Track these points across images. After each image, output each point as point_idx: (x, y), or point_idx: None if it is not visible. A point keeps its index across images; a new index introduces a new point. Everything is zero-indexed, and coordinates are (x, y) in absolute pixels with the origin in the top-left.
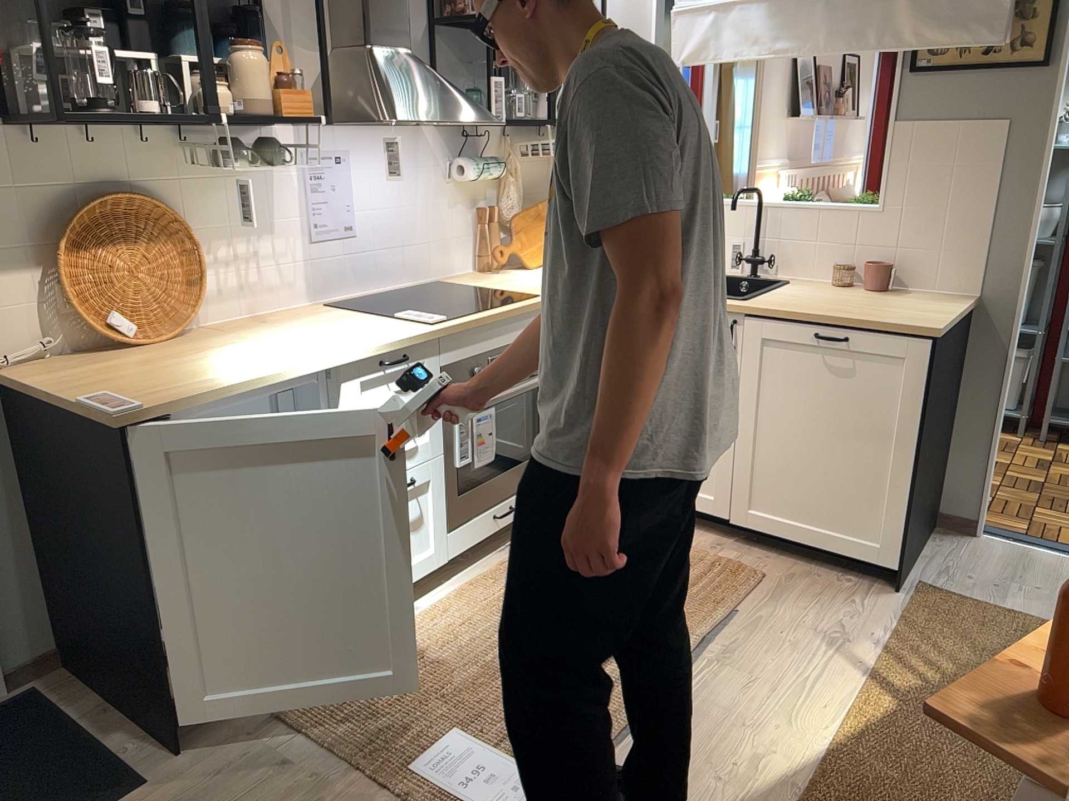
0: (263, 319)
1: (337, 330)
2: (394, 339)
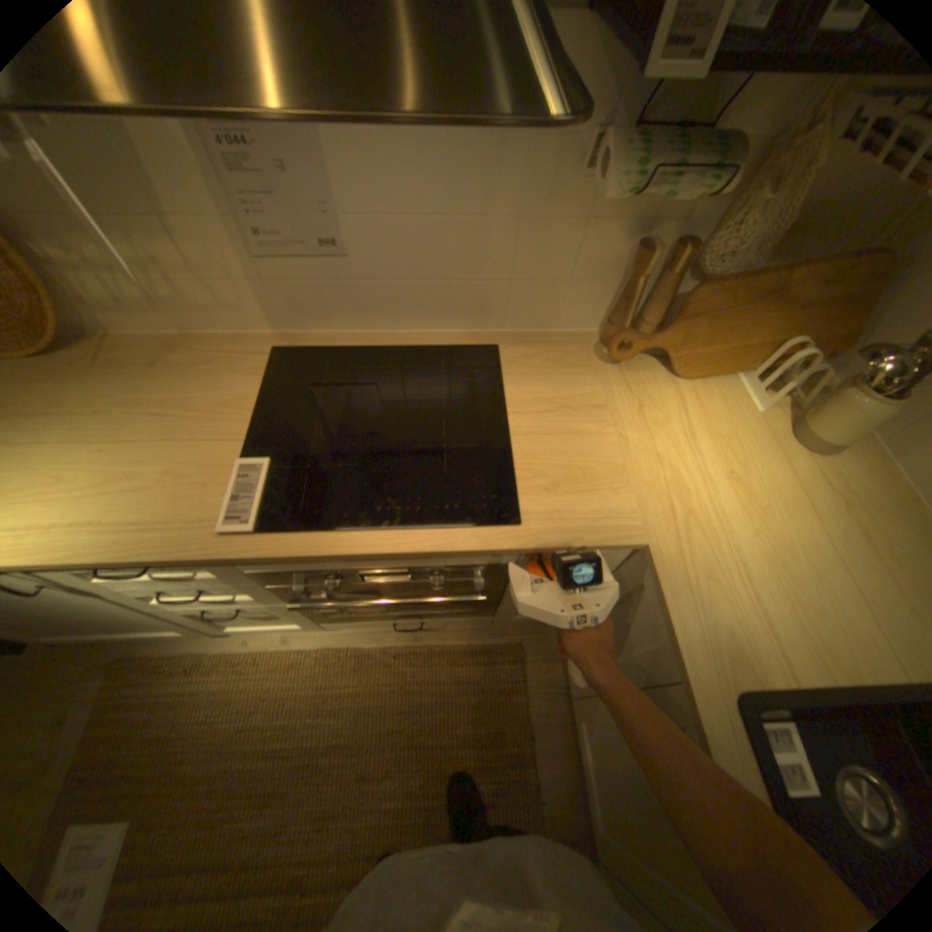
0: (178, 346)
1: (140, 454)
2: (104, 557)
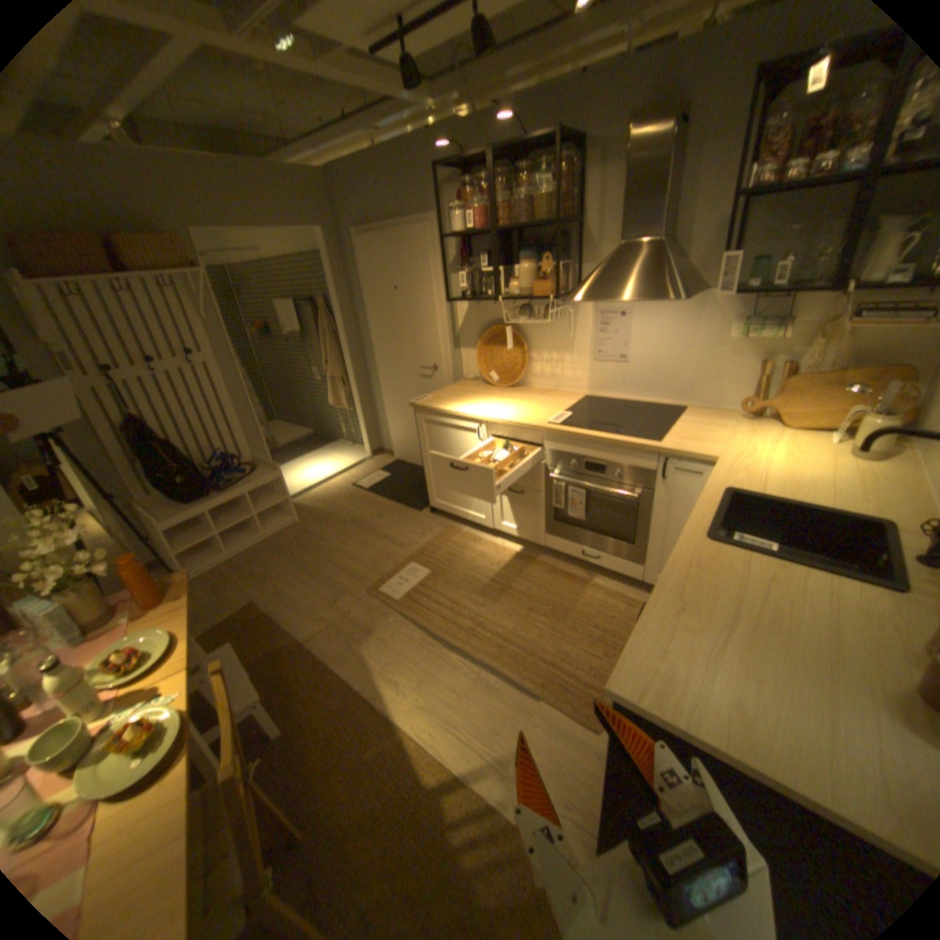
0: (552, 392)
1: (530, 408)
2: (513, 421)
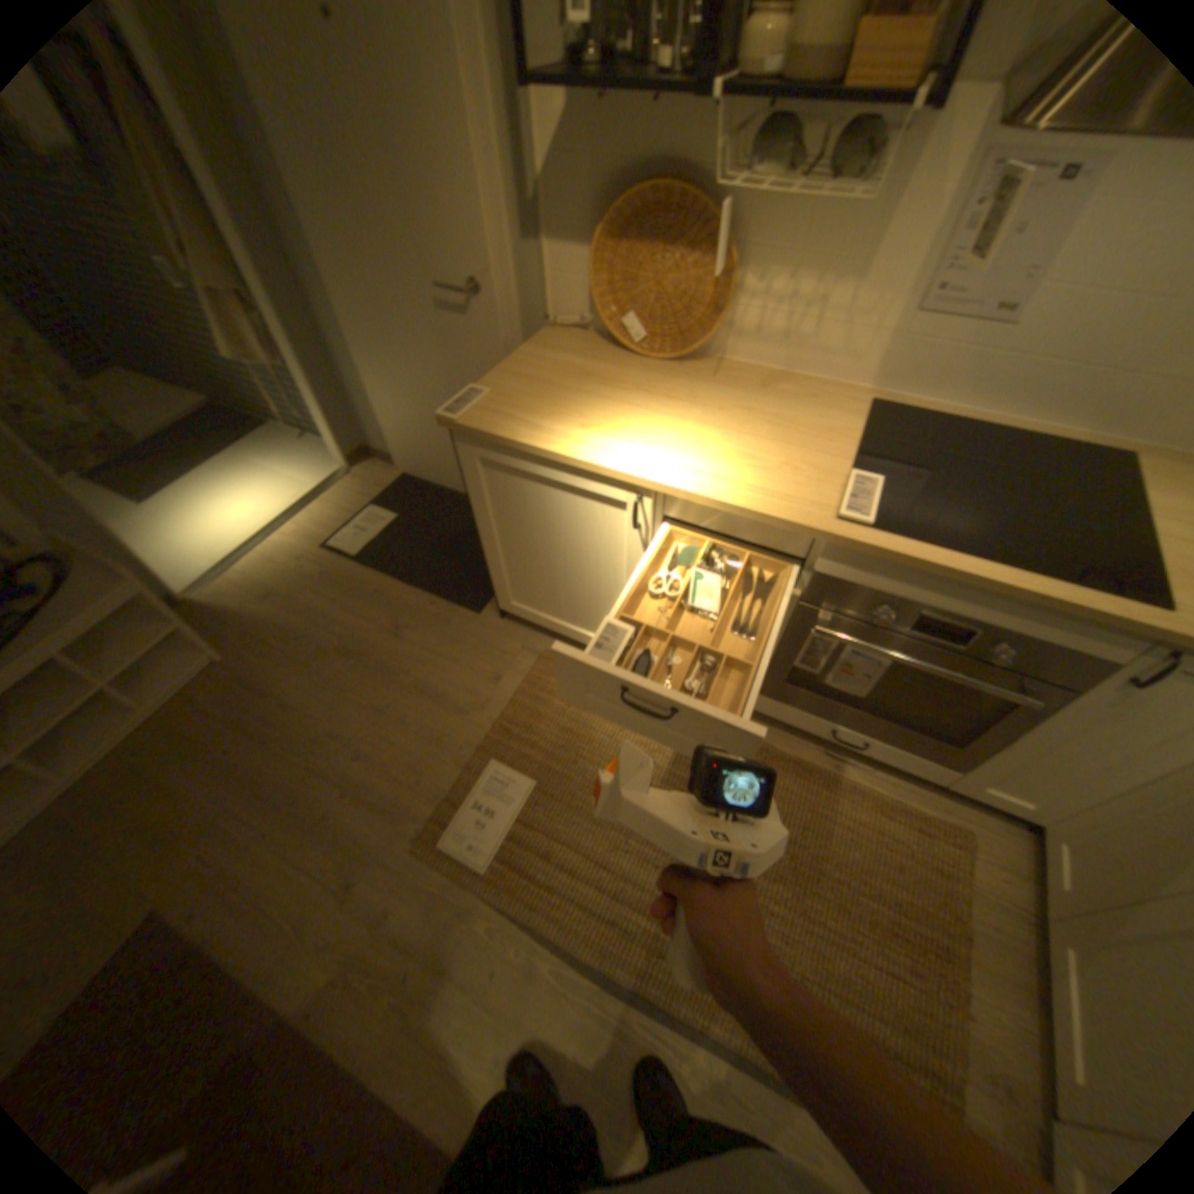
0: (783, 379)
1: (762, 444)
2: (742, 502)
